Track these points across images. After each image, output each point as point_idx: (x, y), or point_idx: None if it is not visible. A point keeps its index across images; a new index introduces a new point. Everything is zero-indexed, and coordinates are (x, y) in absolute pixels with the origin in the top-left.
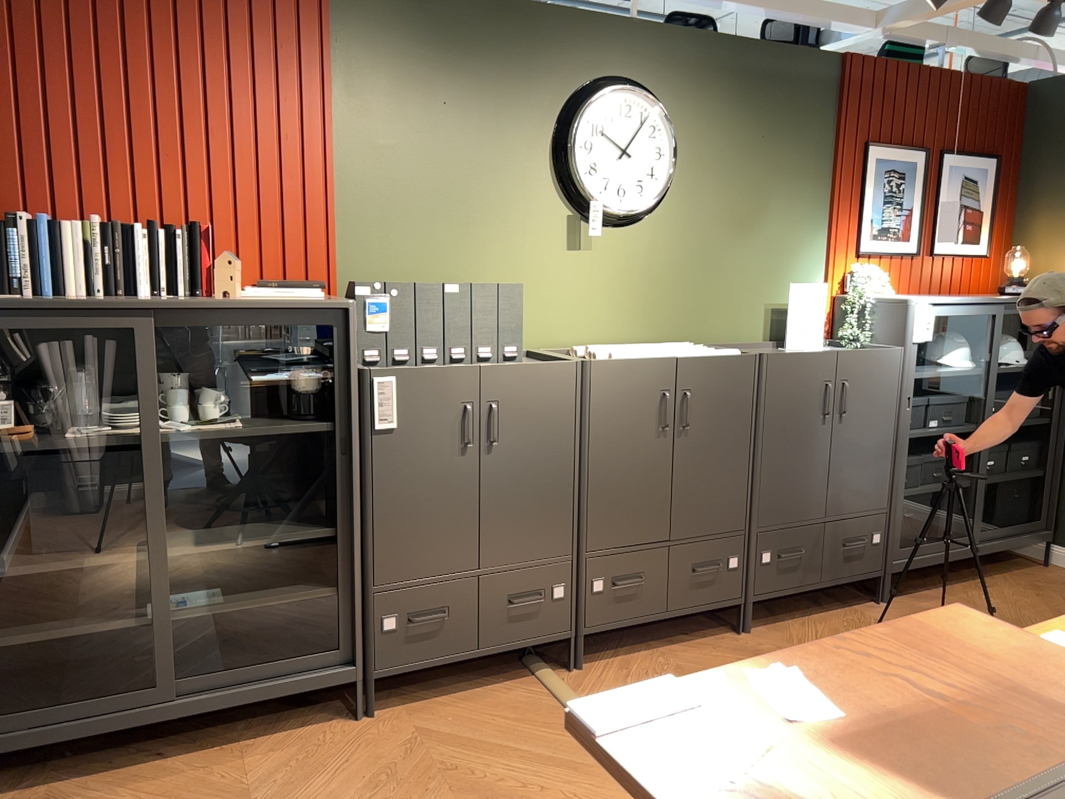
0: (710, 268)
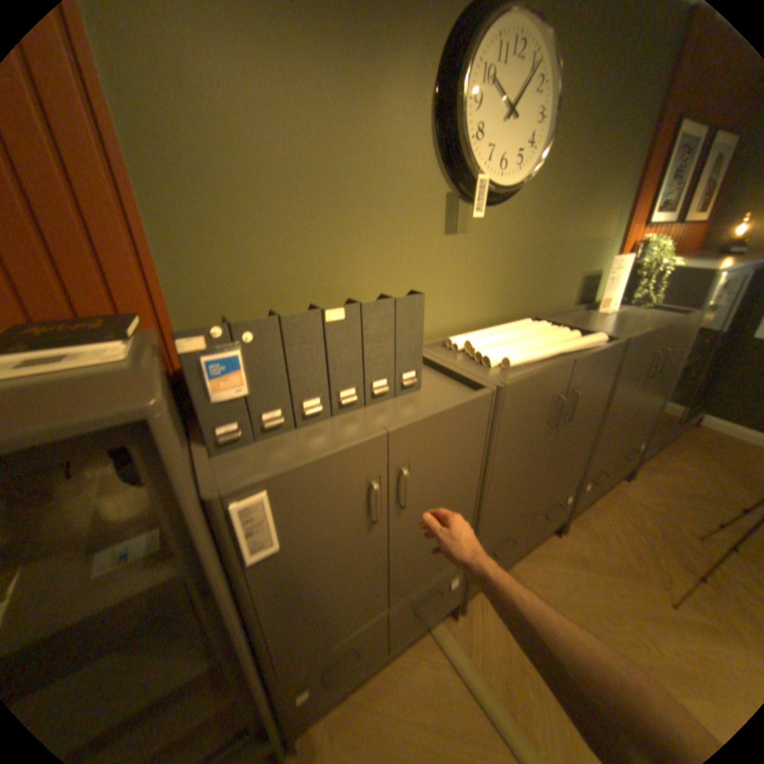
0: (553, 245)
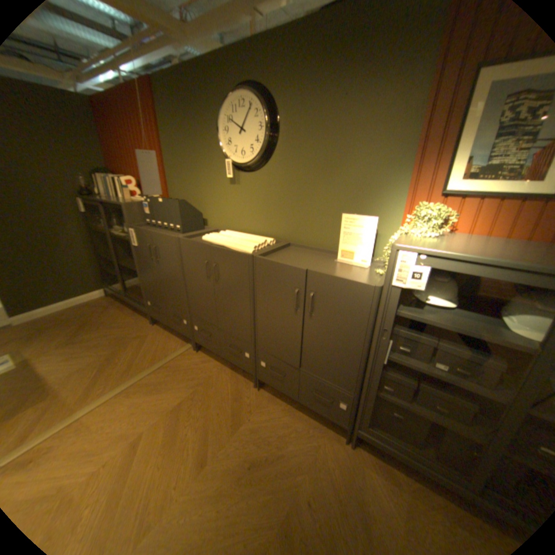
0: (301, 198)
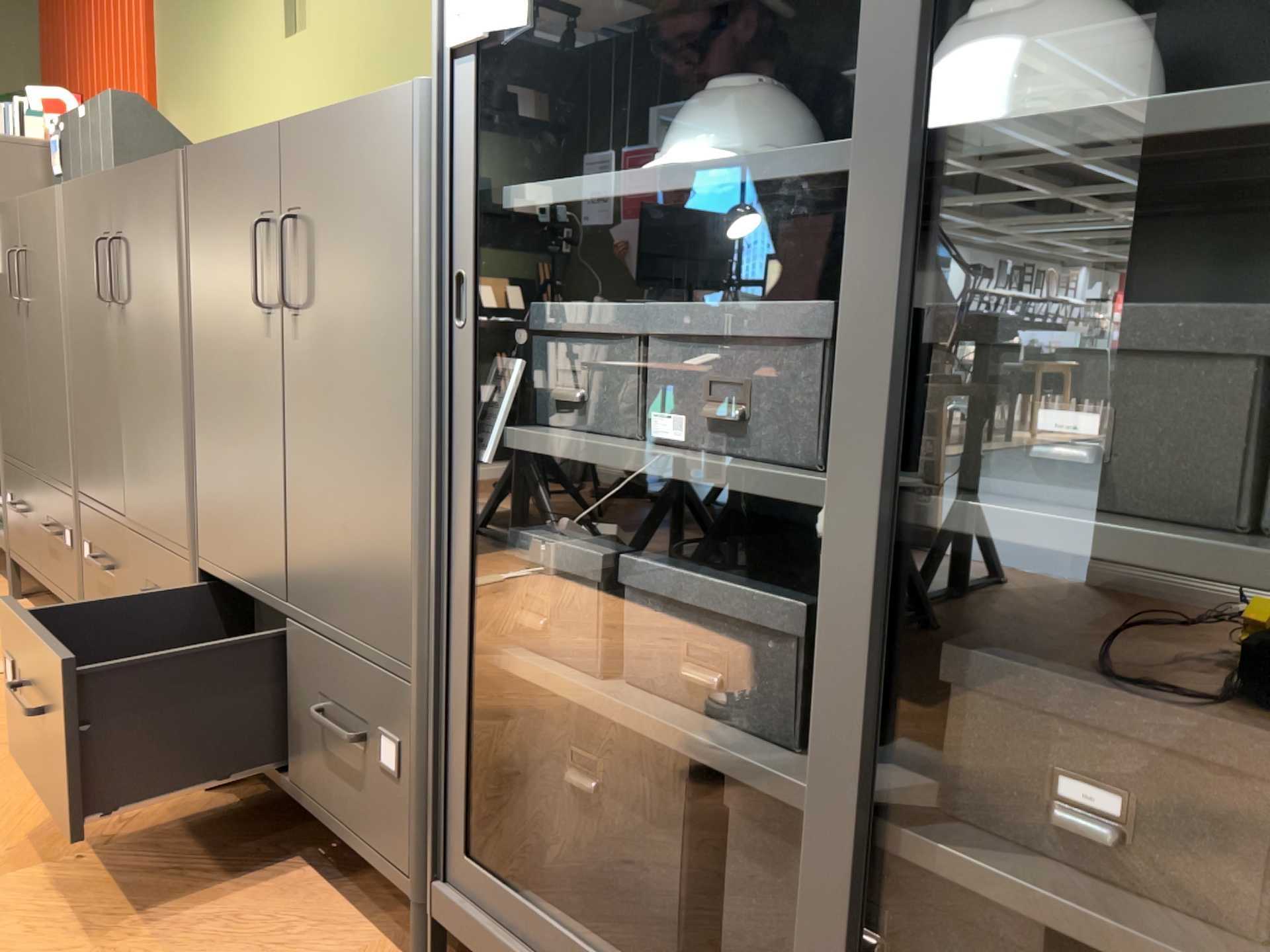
0: None
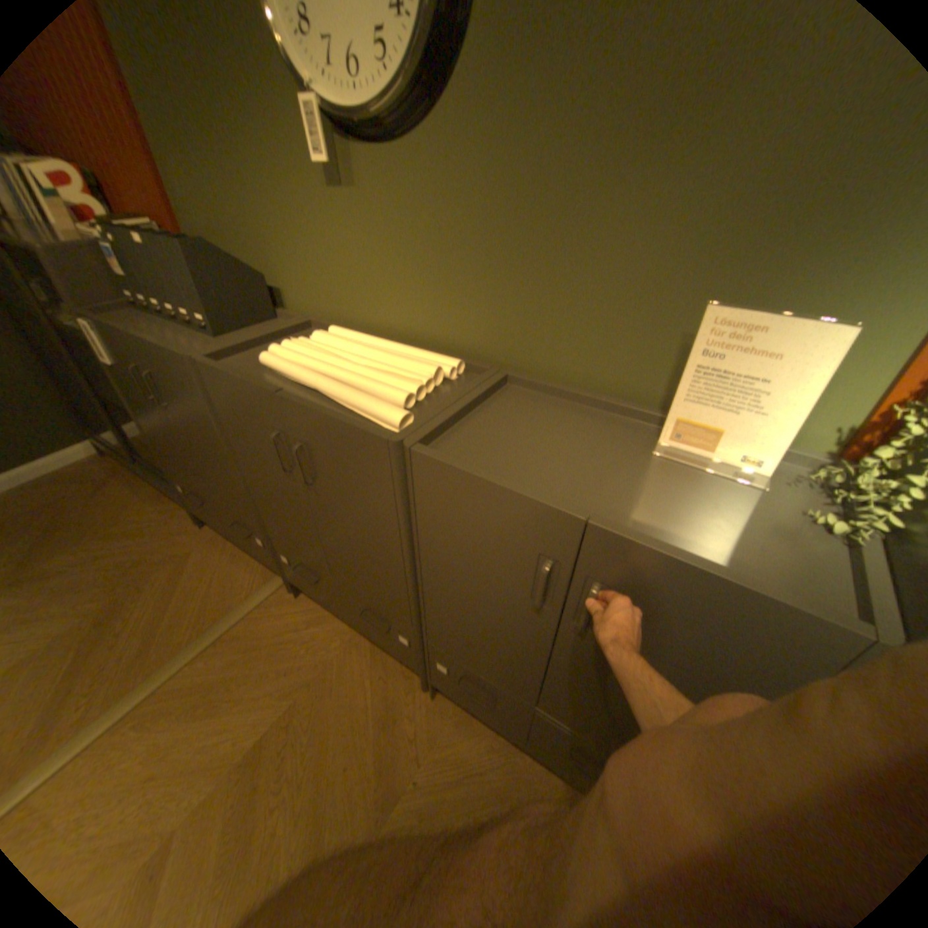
0: (554, 231)
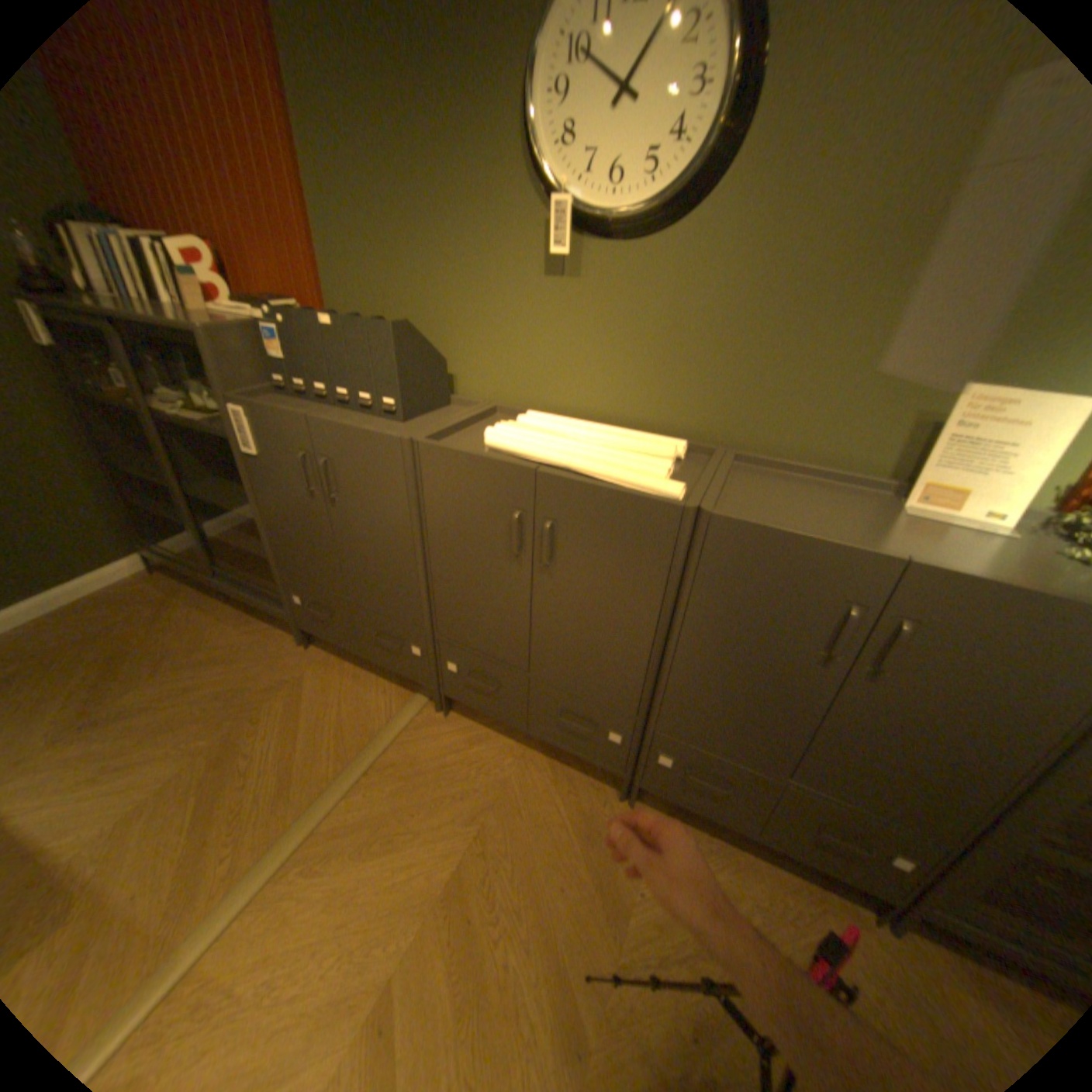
0: (796, 325)
